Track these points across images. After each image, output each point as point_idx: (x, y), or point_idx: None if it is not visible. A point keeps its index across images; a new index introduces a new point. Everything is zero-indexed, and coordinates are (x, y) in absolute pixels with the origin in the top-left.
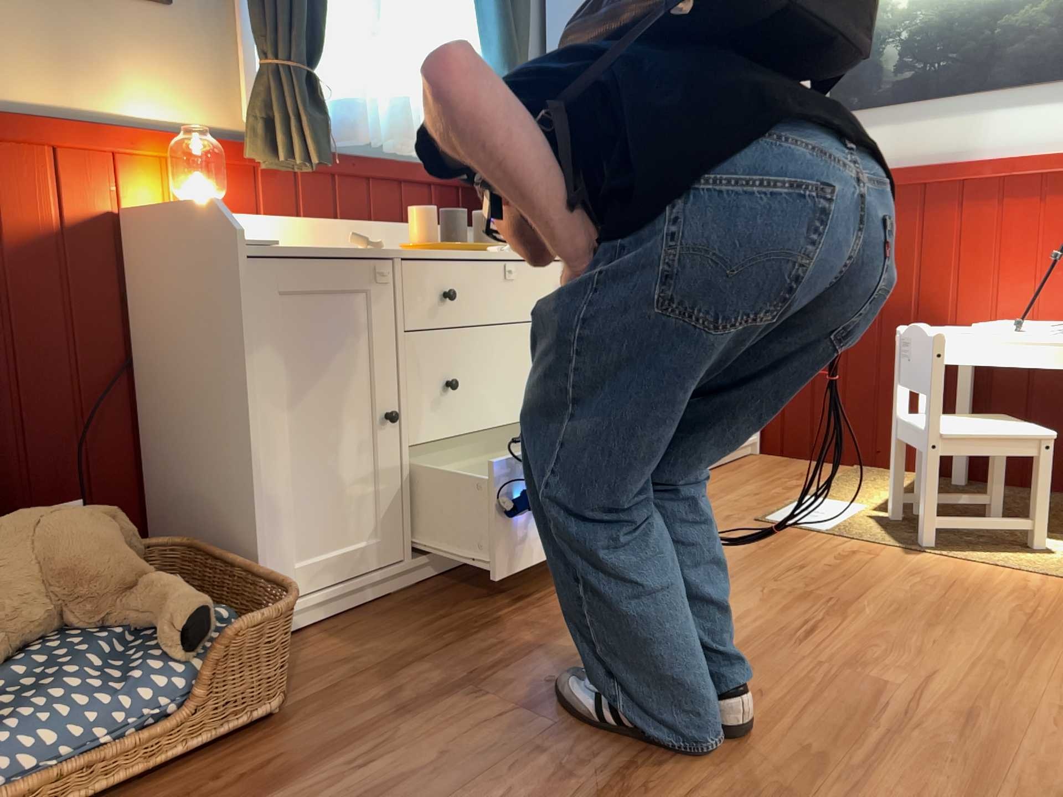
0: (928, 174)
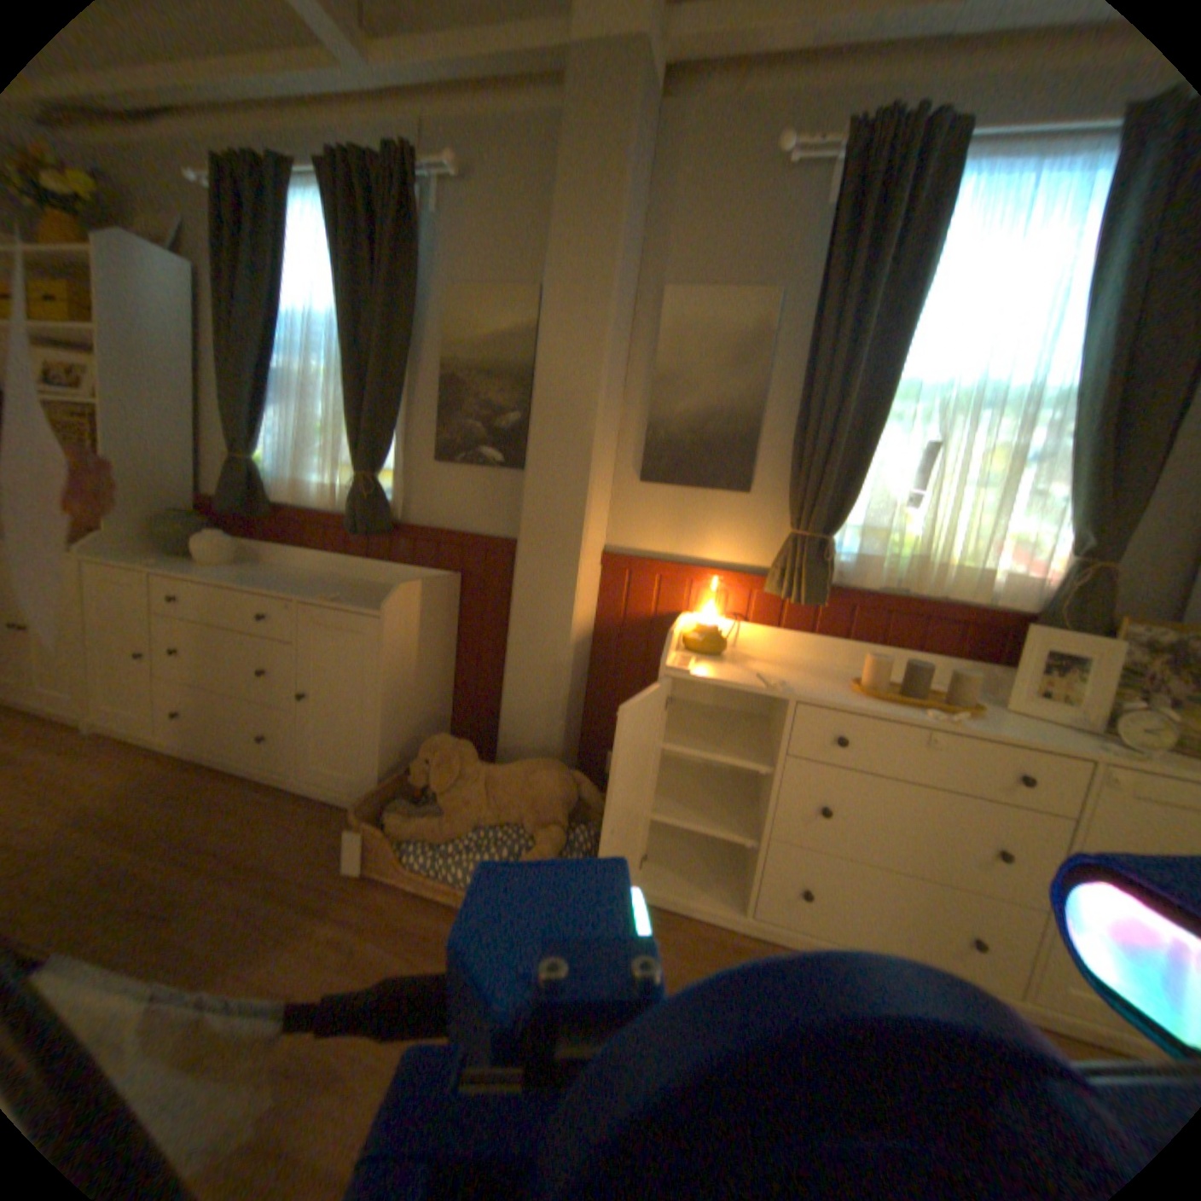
0: None
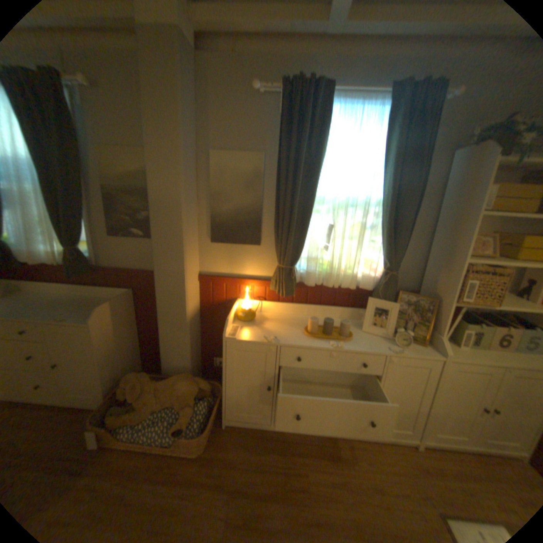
0: None
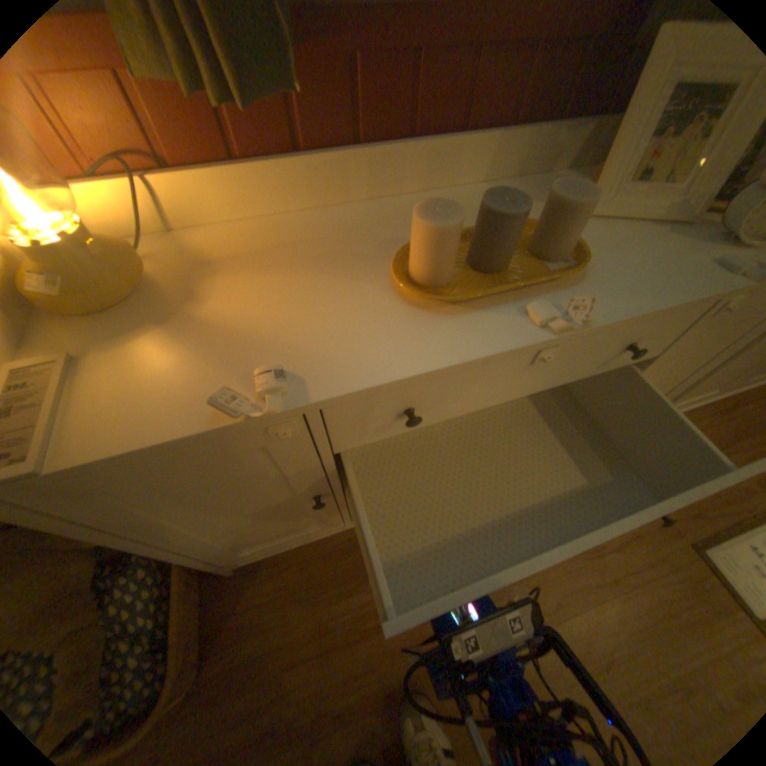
0: None
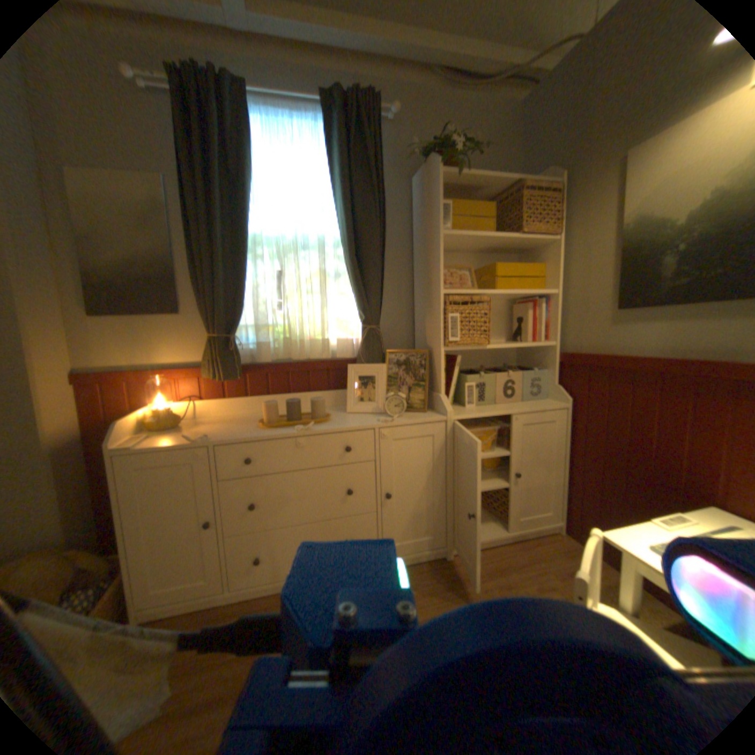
0: (702, 369)
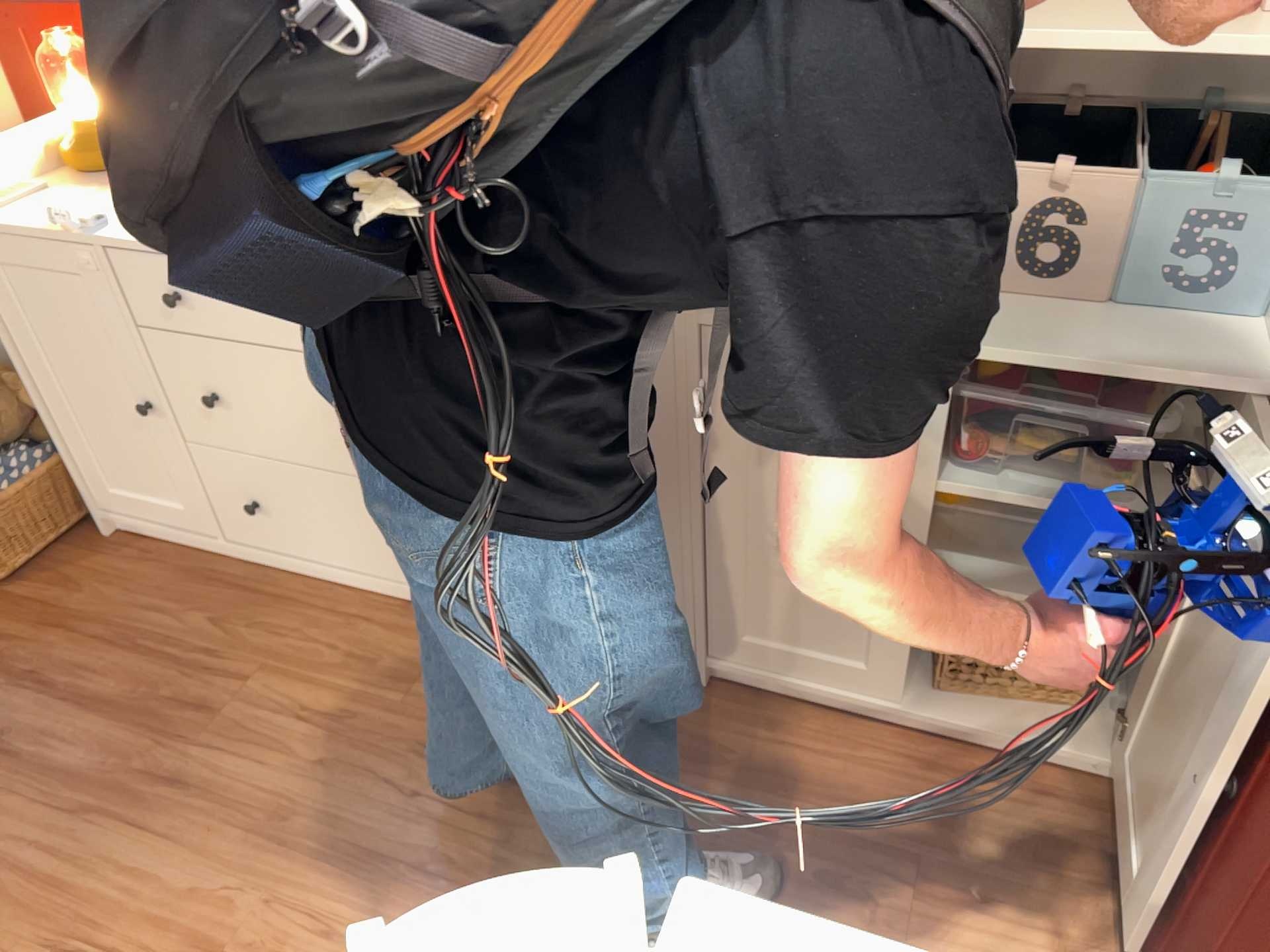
0: None
